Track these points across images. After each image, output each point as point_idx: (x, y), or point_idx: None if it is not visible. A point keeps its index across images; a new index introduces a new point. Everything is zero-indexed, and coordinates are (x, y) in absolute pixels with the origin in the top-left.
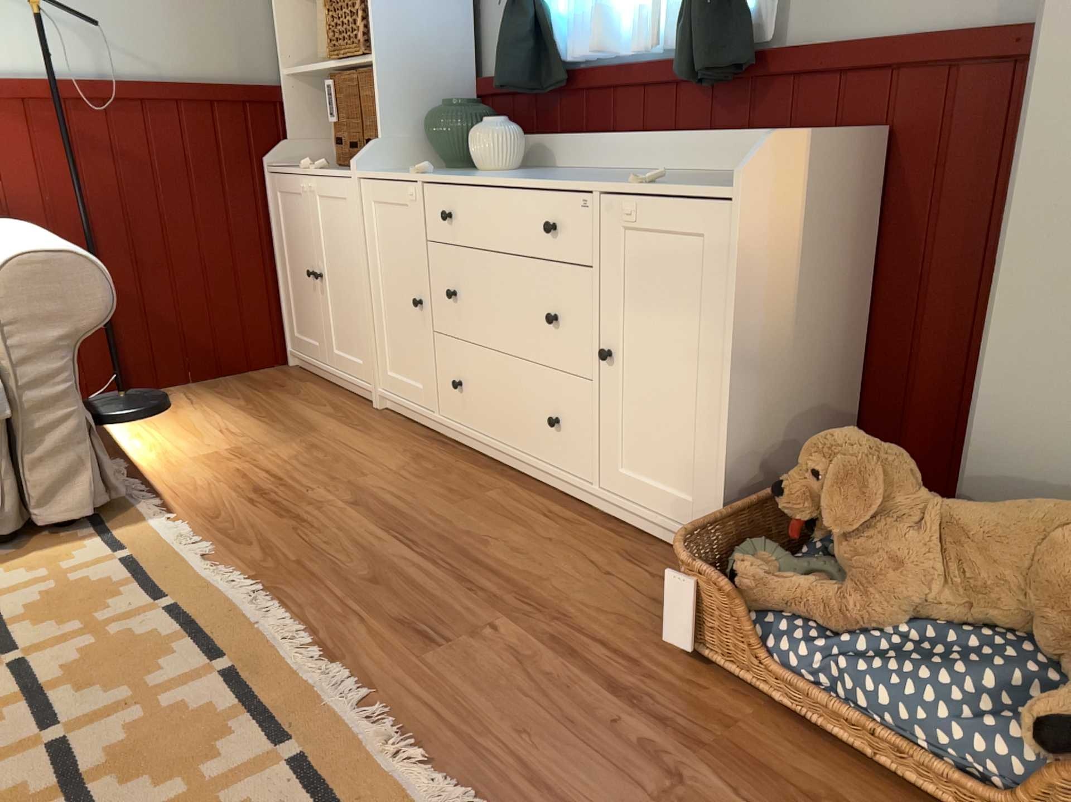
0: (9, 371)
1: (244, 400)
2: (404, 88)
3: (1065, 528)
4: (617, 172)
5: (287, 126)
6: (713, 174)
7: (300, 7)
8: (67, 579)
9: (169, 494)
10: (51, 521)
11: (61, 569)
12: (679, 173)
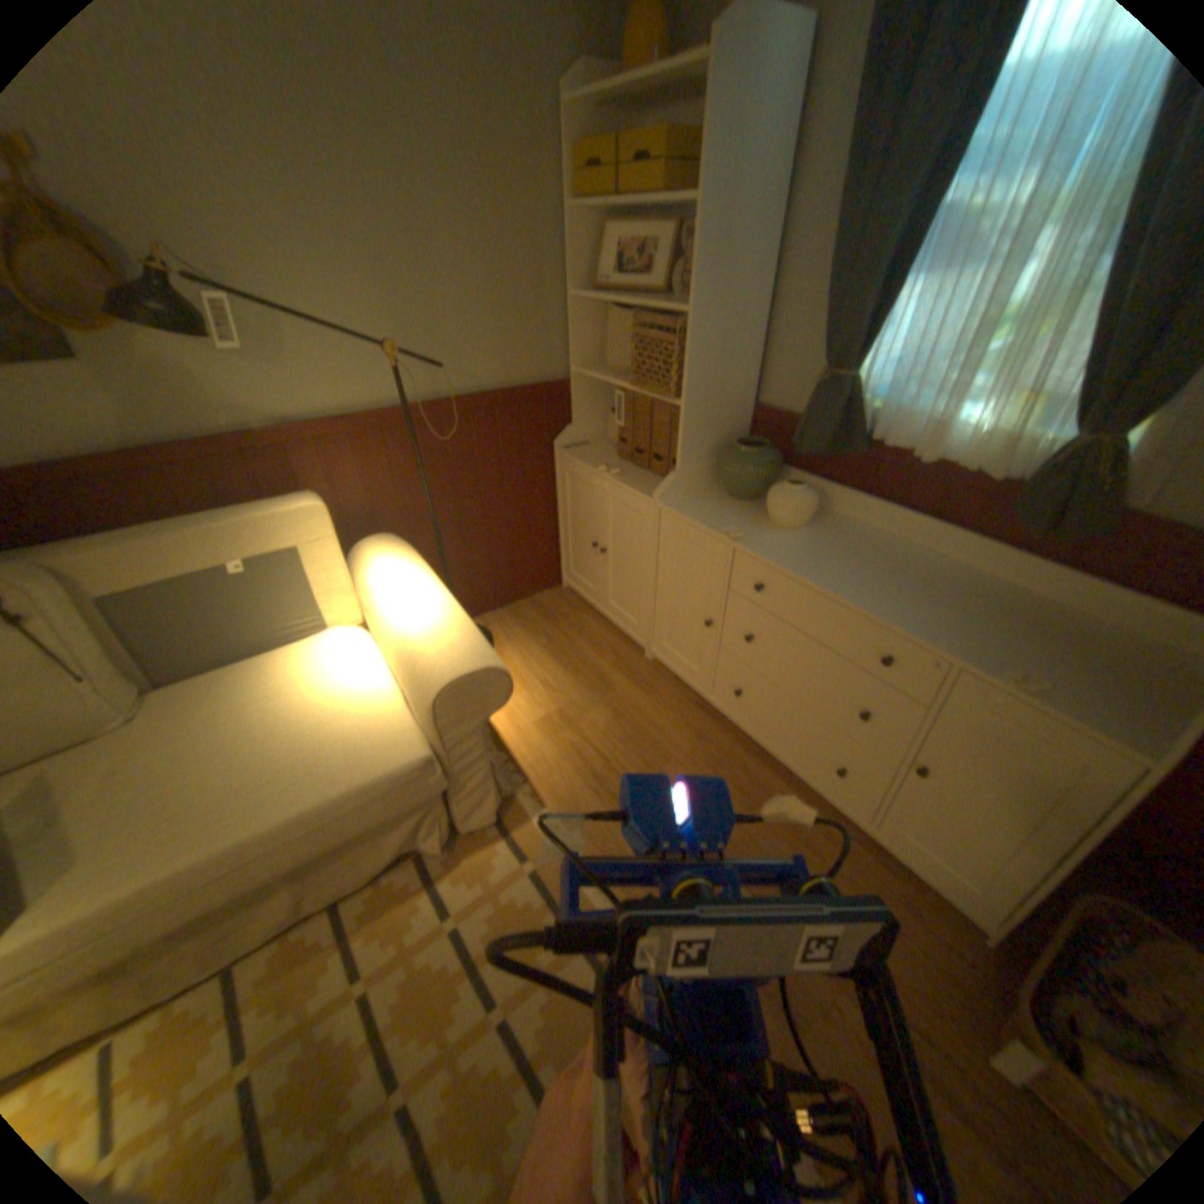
0: (442, 757)
1: (546, 638)
2: (702, 424)
3: None
4: (914, 555)
5: (573, 411)
6: (1030, 601)
7: (590, 305)
8: (498, 903)
9: (532, 776)
10: (467, 831)
11: (489, 889)
12: (988, 584)
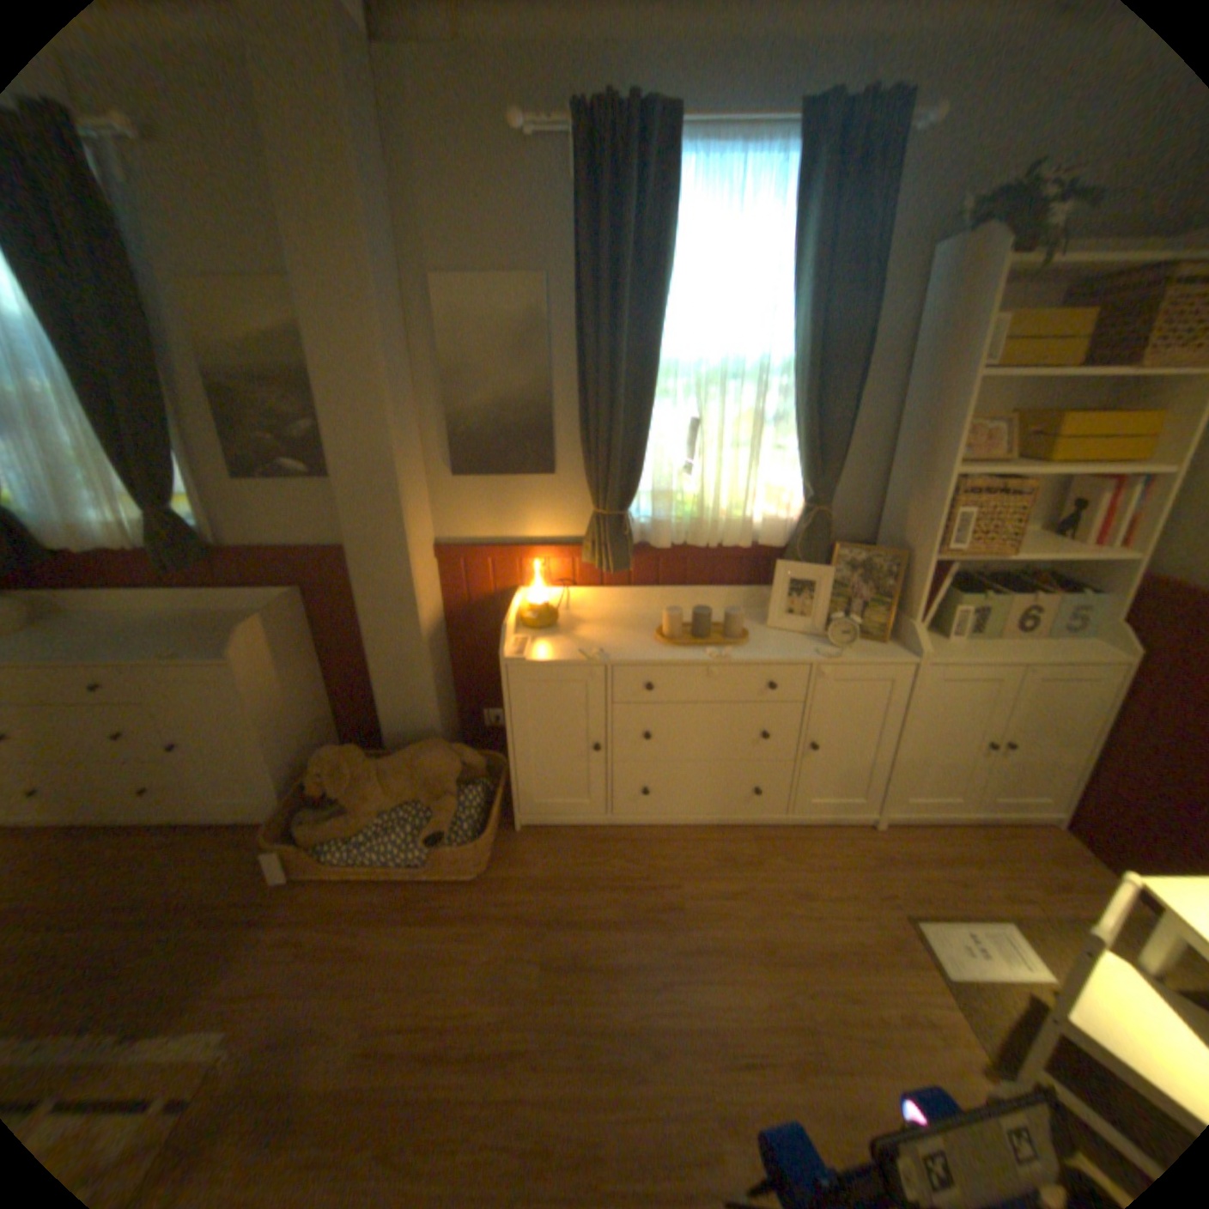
0: None
1: None
2: None
3: (419, 760)
4: (127, 619)
5: None
6: (204, 616)
7: None
8: None
9: None
10: None
11: None
12: (179, 617)
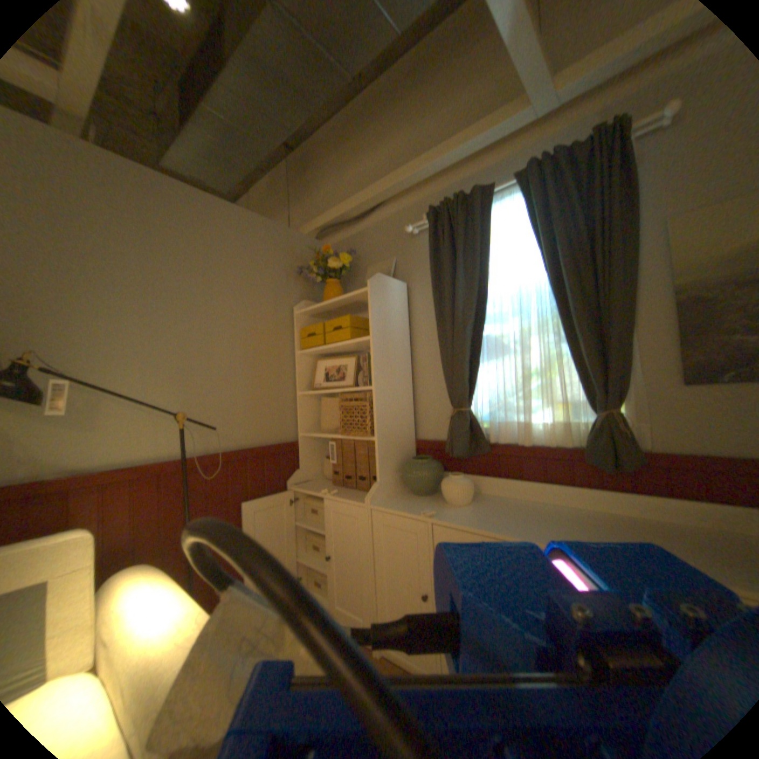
0: None
1: None
2: (389, 450)
3: None
4: (545, 508)
5: (300, 459)
6: (629, 520)
7: (310, 399)
8: None
9: None
10: None
11: None
12: (599, 516)
